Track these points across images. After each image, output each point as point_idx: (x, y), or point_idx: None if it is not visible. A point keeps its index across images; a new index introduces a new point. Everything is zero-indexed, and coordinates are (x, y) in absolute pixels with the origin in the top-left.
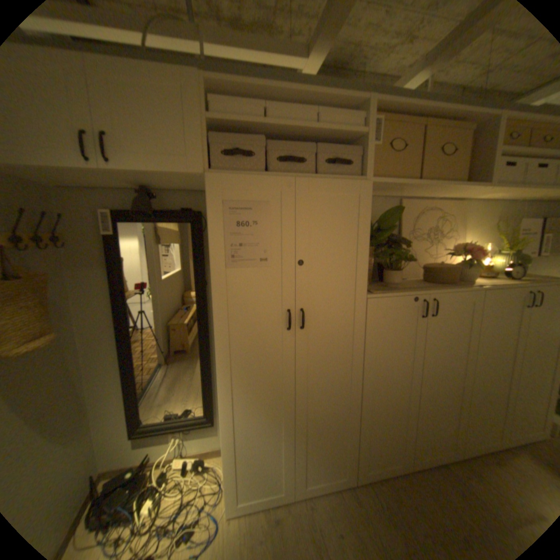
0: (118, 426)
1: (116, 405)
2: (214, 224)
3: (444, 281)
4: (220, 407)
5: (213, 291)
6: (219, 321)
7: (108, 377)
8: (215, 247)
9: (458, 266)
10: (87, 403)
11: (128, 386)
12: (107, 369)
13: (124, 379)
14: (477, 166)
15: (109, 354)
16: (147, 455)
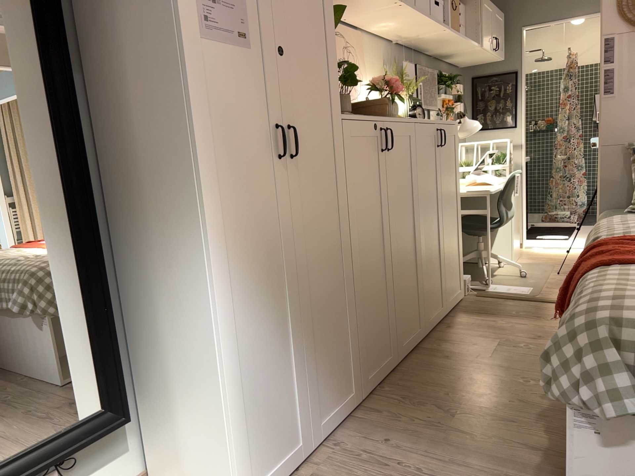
0: None
1: None
2: None
3: (378, 116)
4: (211, 304)
5: (184, 74)
6: (196, 134)
7: None
8: None
9: (382, 100)
10: None
11: None
12: None
13: None
14: None
15: None
16: None
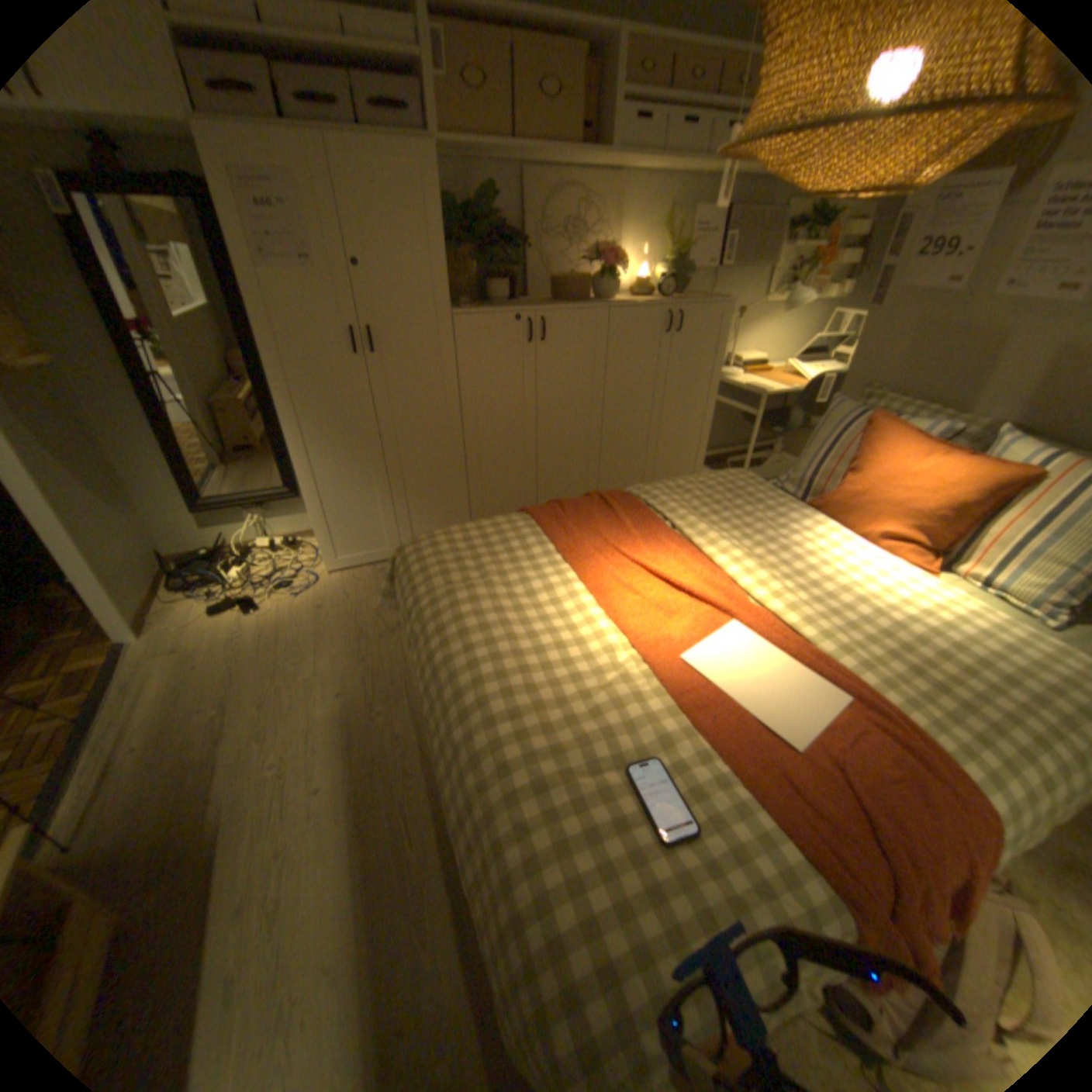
0: (172, 501)
1: (159, 474)
2: (223, 201)
3: (568, 297)
4: (290, 448)
5: (245, 299)
6: (264, 340)
7: (136, 436)
8: (233, 236)
9: (590, 276)
10: (117, 470)
11: (169, 446)
12: (131, 425)
13: (160, 436)
14: (605, 115)
15: (127, 404)
16: (221, 534)
